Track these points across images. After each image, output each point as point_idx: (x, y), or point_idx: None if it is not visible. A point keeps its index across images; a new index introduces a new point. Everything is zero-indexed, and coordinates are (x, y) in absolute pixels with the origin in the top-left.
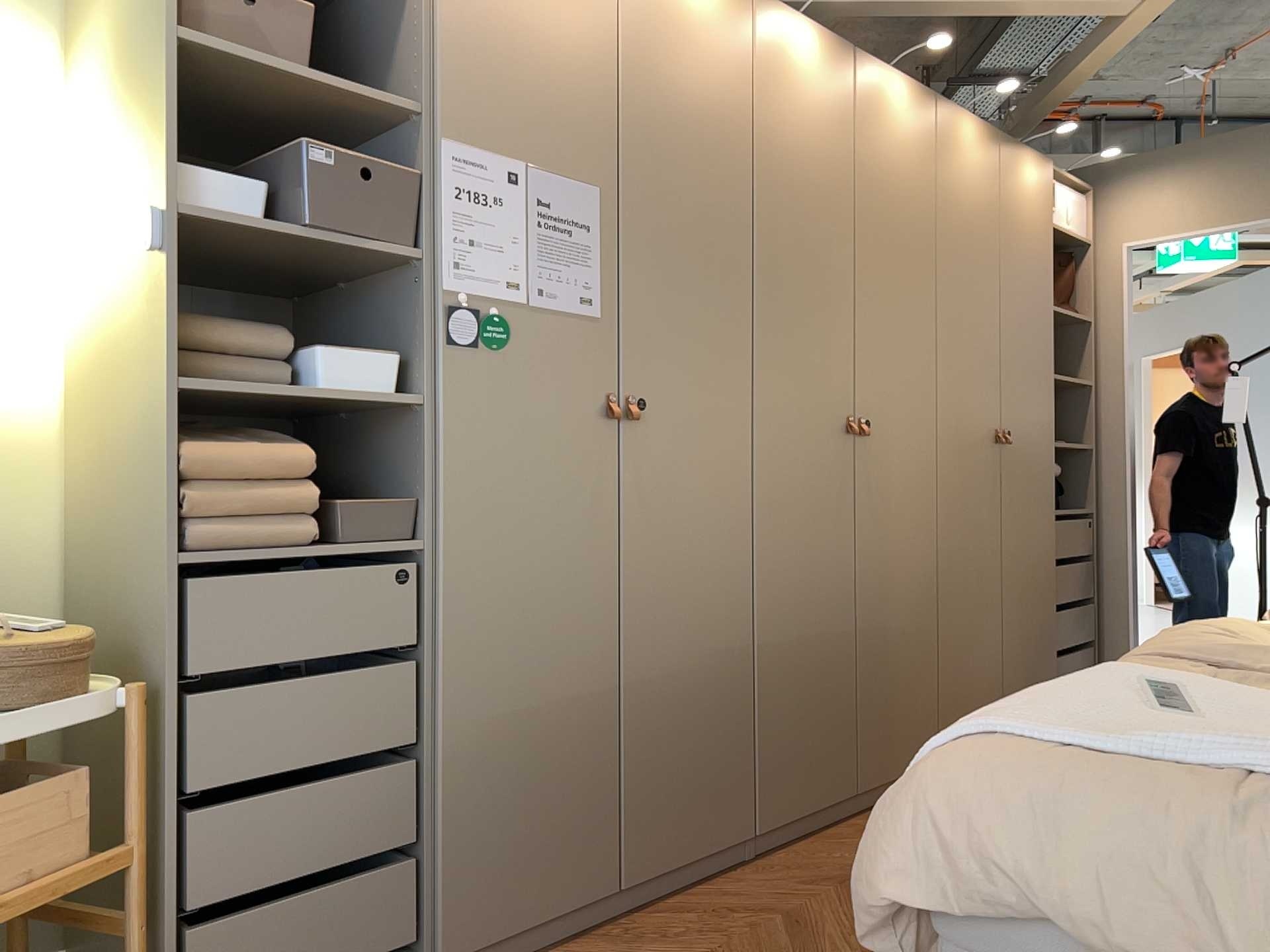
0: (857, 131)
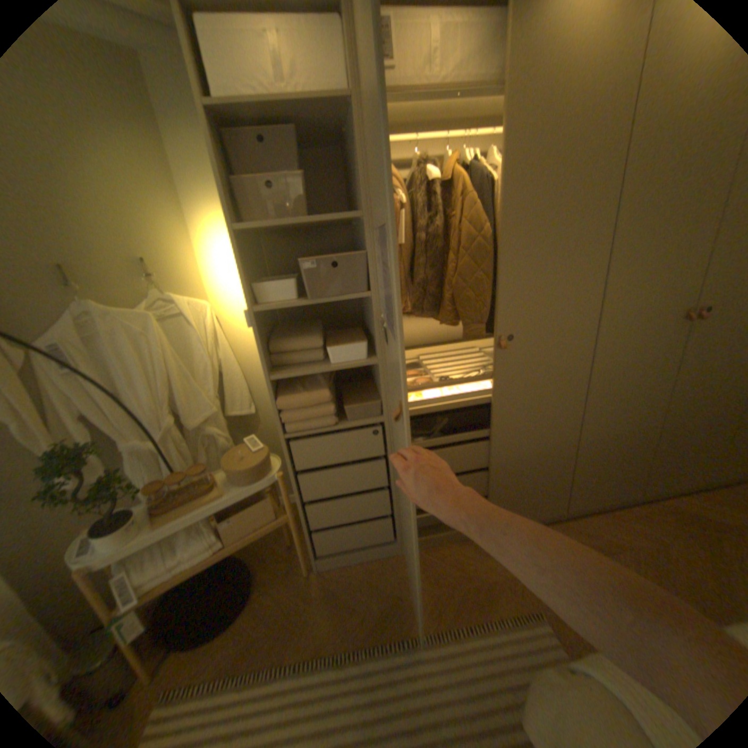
0: None
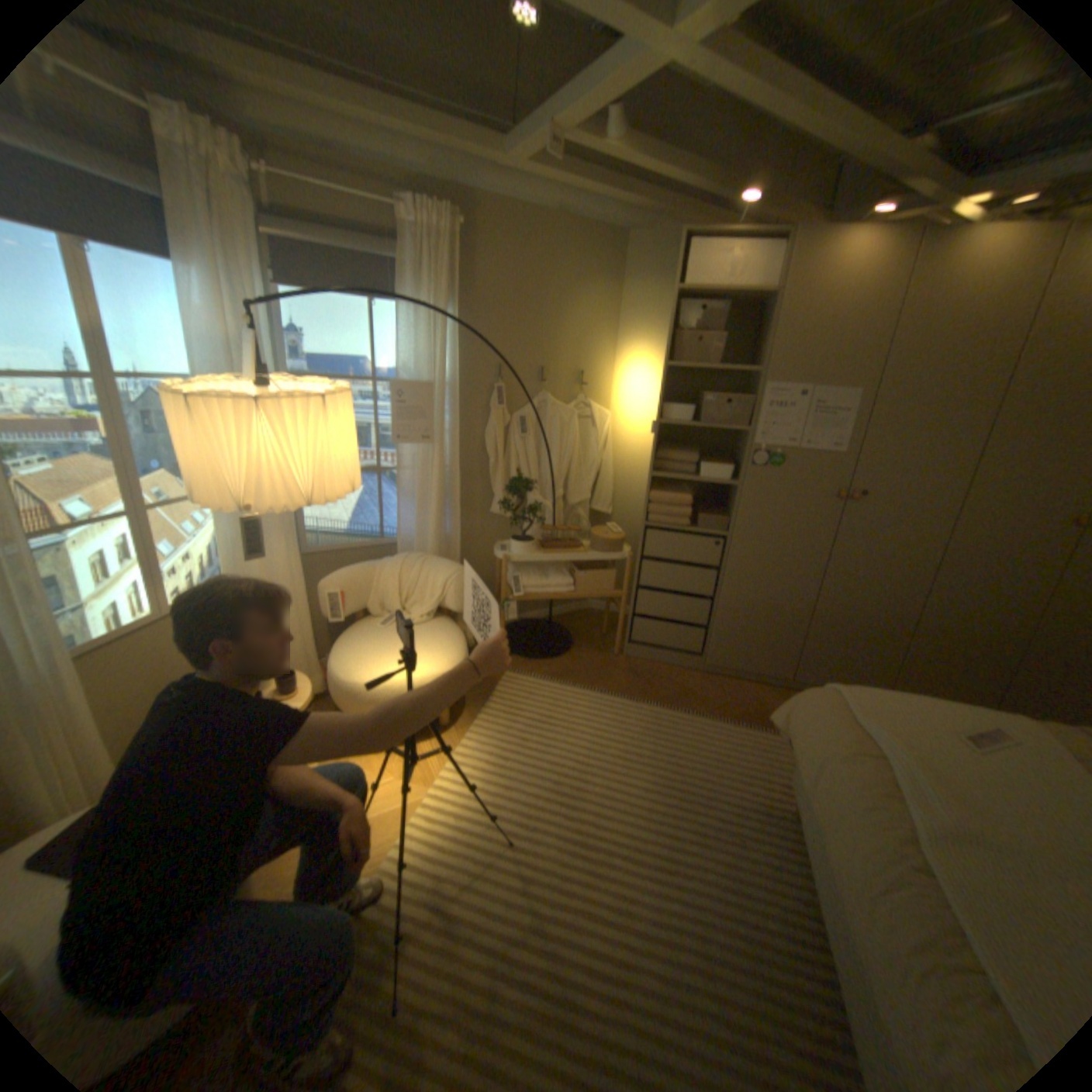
0: None
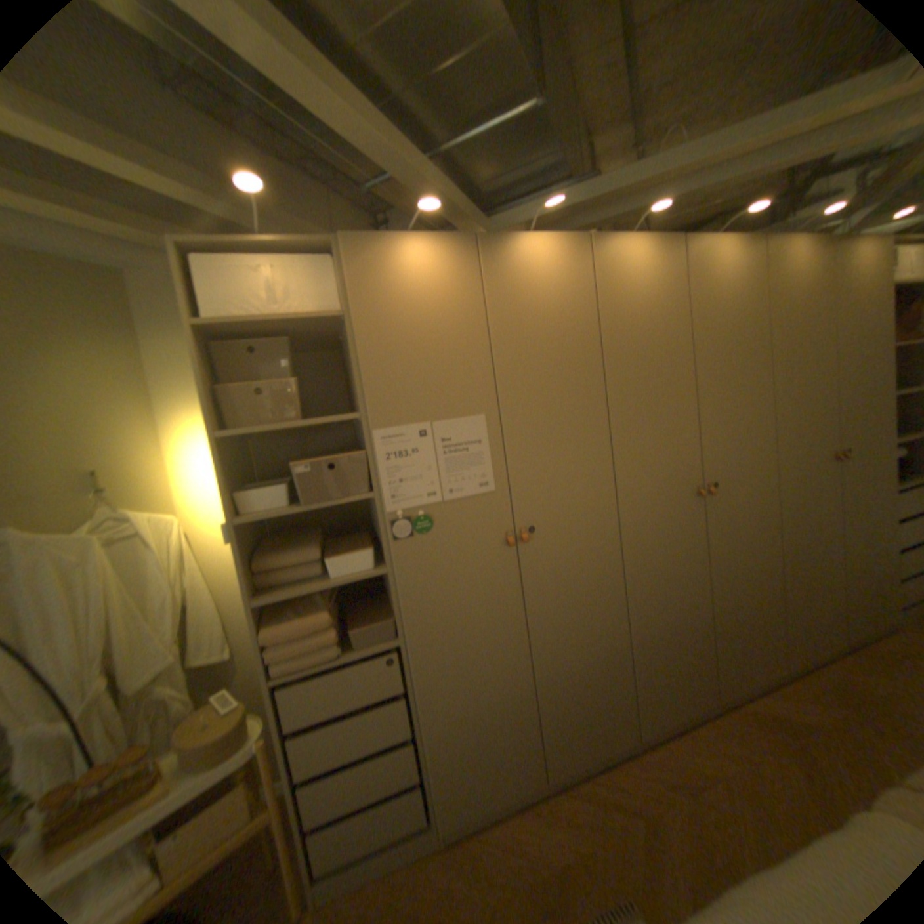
0: (700, 289)
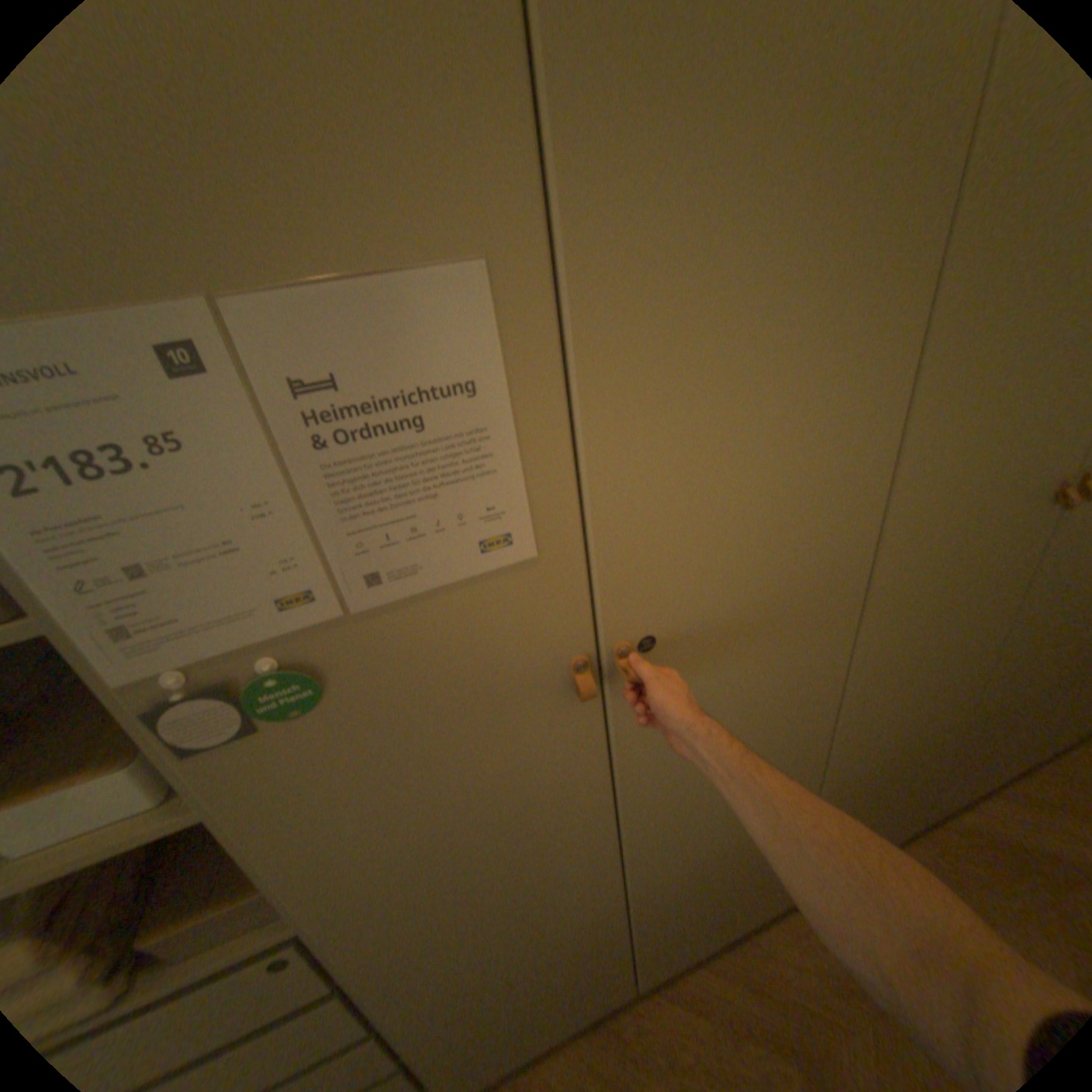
0: None
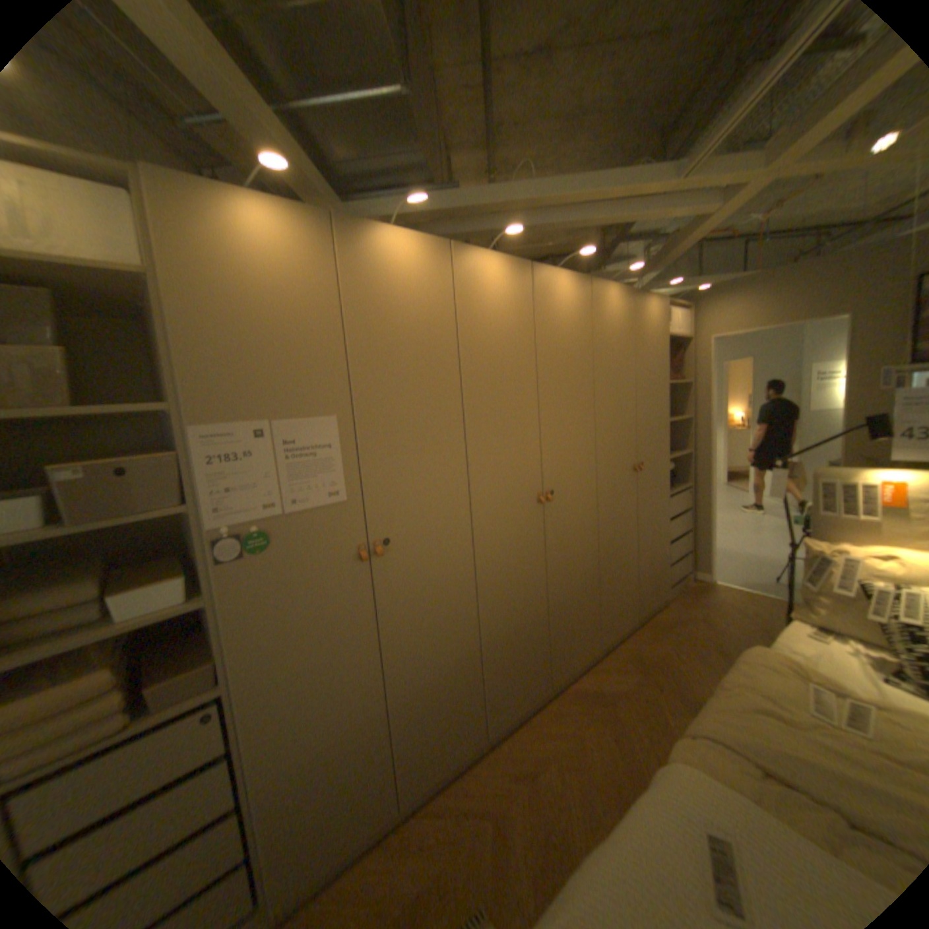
0: (542, 315)
